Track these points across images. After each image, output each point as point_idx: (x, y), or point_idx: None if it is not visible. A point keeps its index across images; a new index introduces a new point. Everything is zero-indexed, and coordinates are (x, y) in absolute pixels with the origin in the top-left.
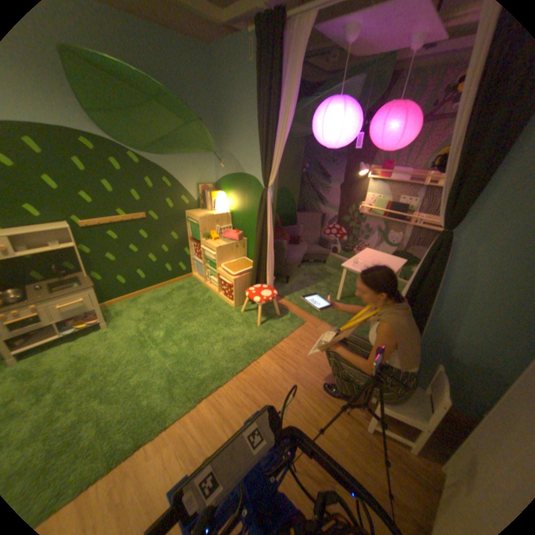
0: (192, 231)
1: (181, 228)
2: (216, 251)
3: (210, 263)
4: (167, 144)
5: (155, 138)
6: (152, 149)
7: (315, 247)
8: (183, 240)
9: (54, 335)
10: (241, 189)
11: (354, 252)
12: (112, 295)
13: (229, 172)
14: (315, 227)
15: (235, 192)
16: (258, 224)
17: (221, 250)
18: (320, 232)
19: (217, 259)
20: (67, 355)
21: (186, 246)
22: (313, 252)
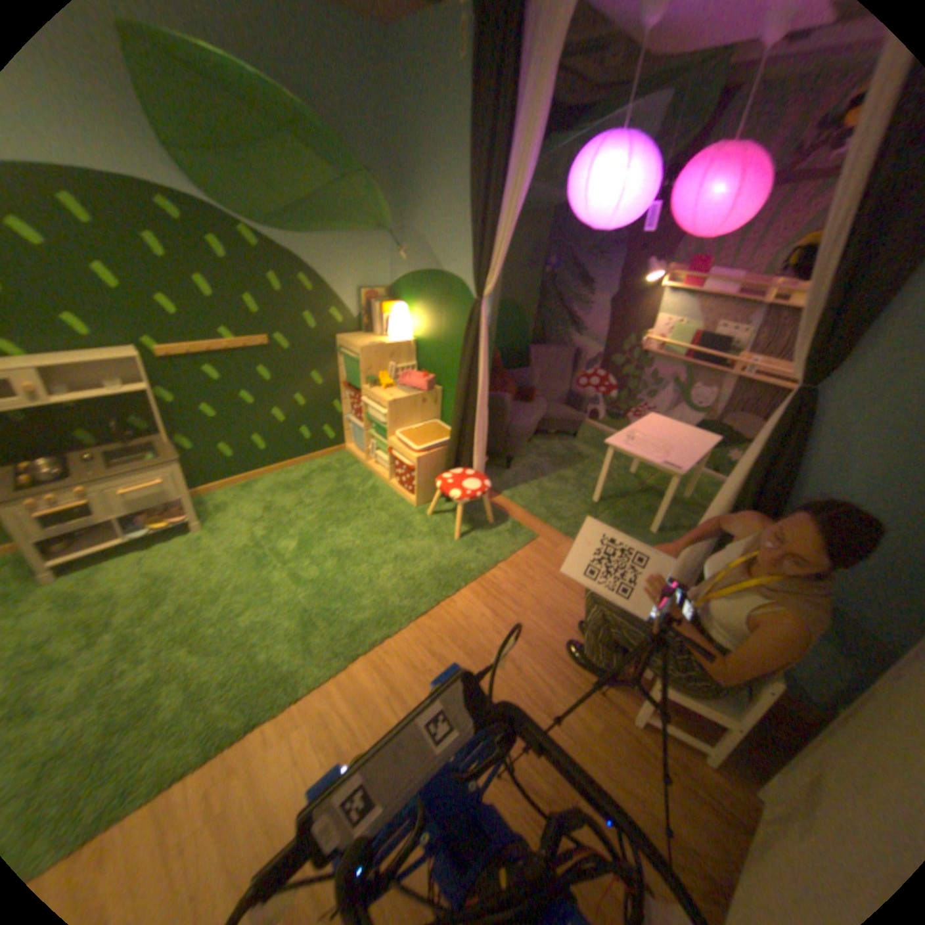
0: (347, 372)
1: (328, 366)
2: (387, 408)
3: (377, 428)
4: (307, 215)
5: (285, 203)
6: (280, 222)
7: (559, 408)
8: (330, 386)
9: (114, 540)
10: (434, 300)
11: (627, 421)
12: (209, 478)
13: (414, 269)
14: (560, 372)
15: (423, 305)
16: (462, 364)
17: (395, 407)
18: (570, 382)
19: (387, 423)
20: (134, 573)
21: (336, 399)
22: (555, 417)
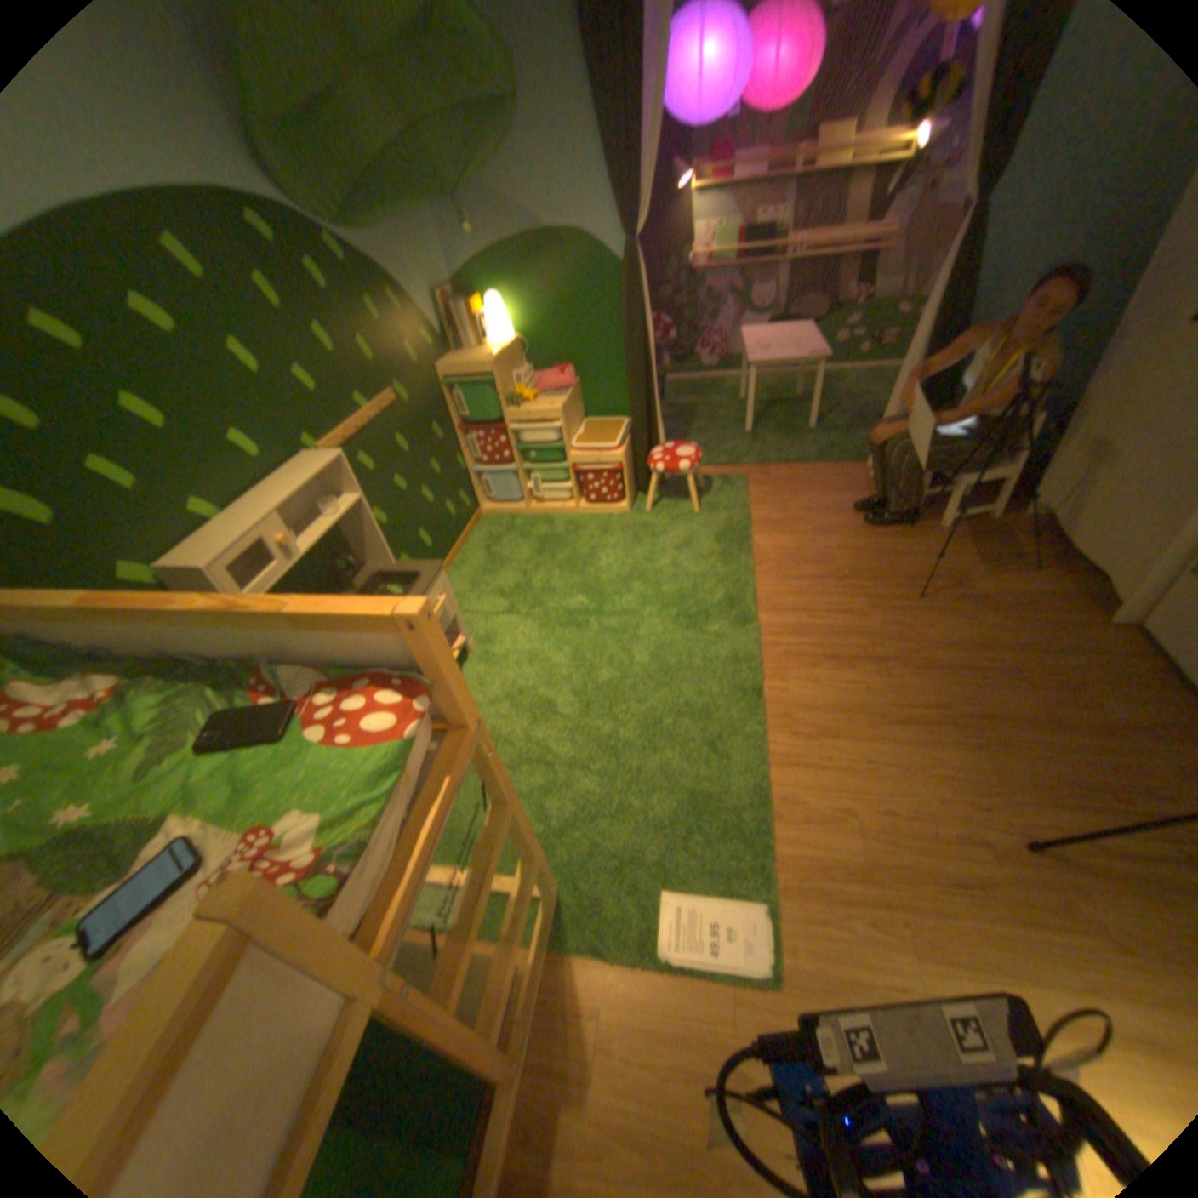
0: (473, 402)
1: (440, 408)
2: (560, 416)
3: (547, 449)
4: (373, 193)
5: (351, 181)
6: (352, 213)
7: None
8: (449, 435)
9: None
10: (538, 269)
11: (696, 356)
12: None
13: (493, 239)
14: None
15: (521, 282)
16: (631, 323)
17: (565, 412)
18: None
19: (564, 434)
20: None
21: (457, 449)
22: None
